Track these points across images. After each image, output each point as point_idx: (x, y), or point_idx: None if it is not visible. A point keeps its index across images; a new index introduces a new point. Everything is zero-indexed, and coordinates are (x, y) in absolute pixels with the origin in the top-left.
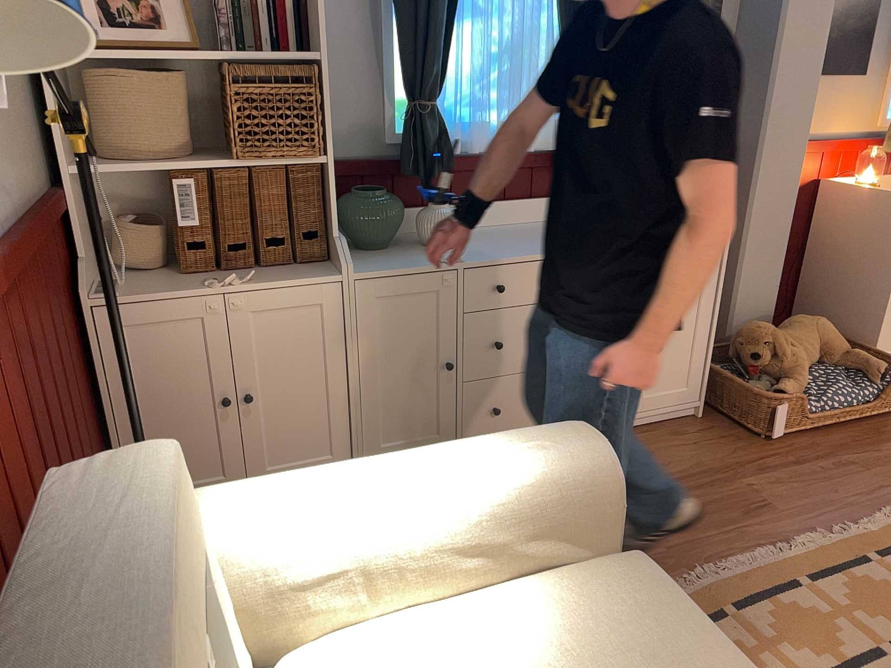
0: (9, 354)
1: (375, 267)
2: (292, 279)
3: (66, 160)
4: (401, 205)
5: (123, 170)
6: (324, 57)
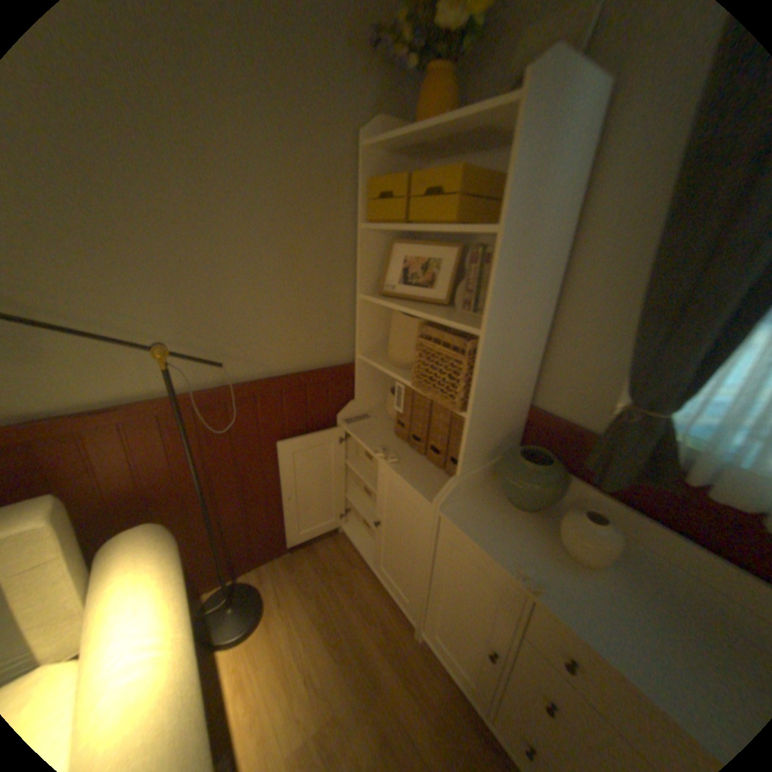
0: (197, 435)
1: (468, 523)
2: (413, 482)
3: (360, 350)
4: (556, 491)
5: (375, 365)
6: (486, 335)
